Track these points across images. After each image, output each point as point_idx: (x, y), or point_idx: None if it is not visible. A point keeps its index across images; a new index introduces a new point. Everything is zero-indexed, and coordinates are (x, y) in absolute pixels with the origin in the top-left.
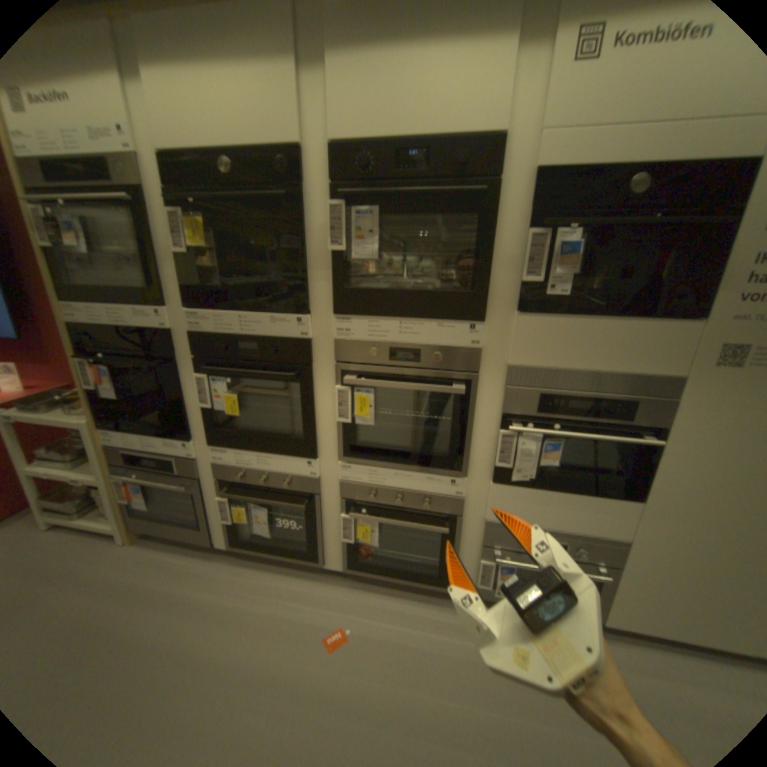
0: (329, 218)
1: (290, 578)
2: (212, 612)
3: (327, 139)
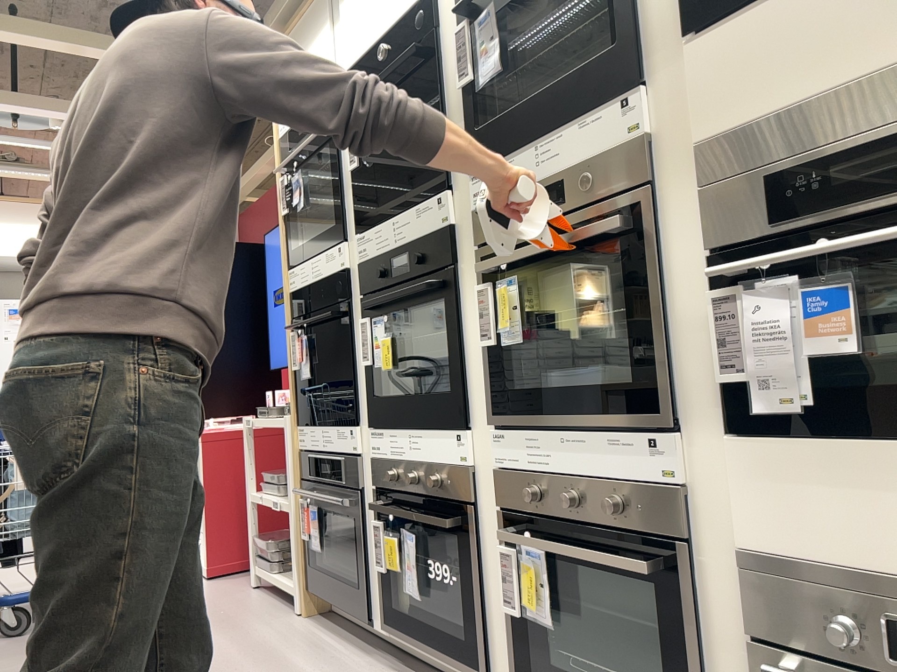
0: (456, 50)
1: None
2: None
3: None
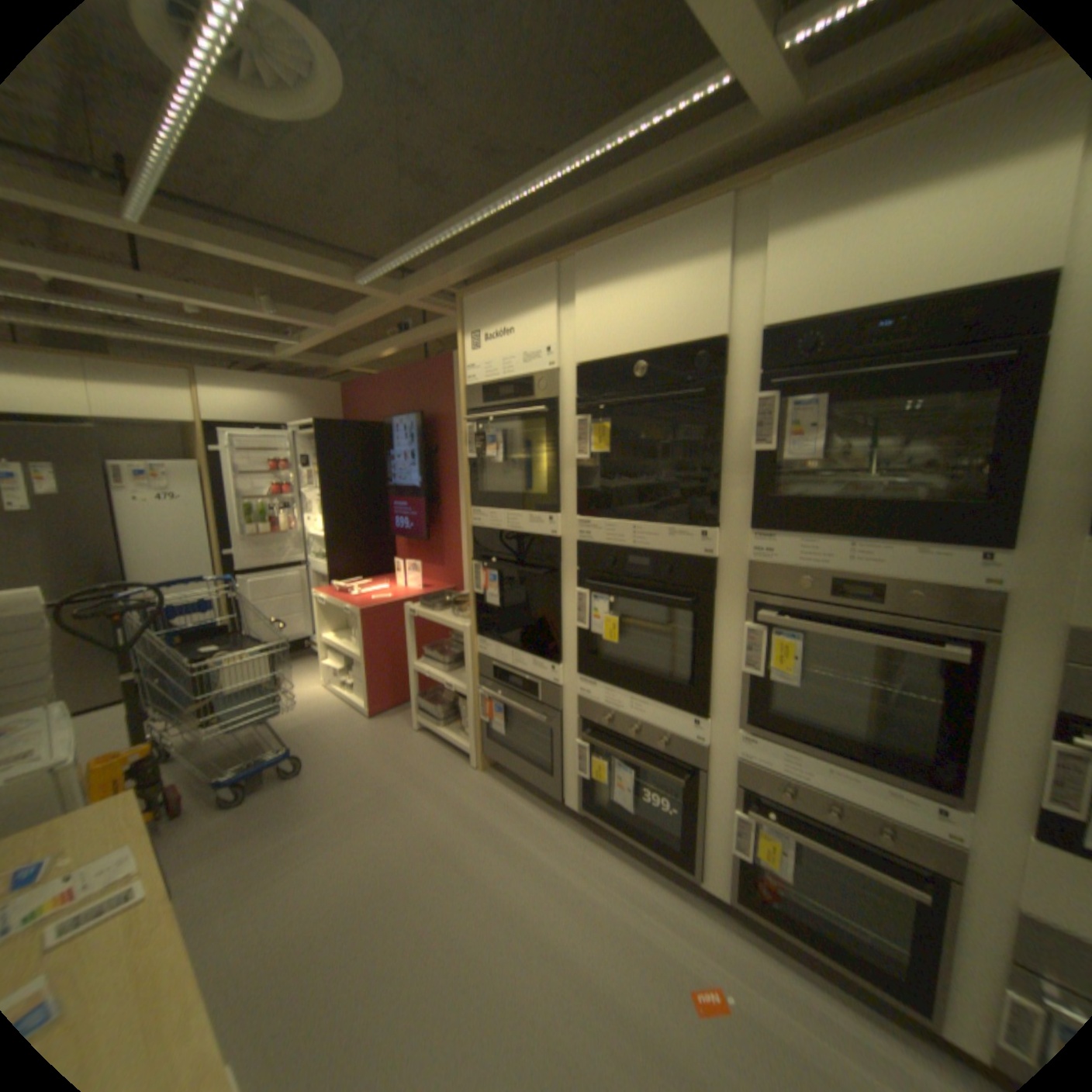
0: (755, 411)
1: (653, 884)
2: (556, 885)
3: (762, 324)
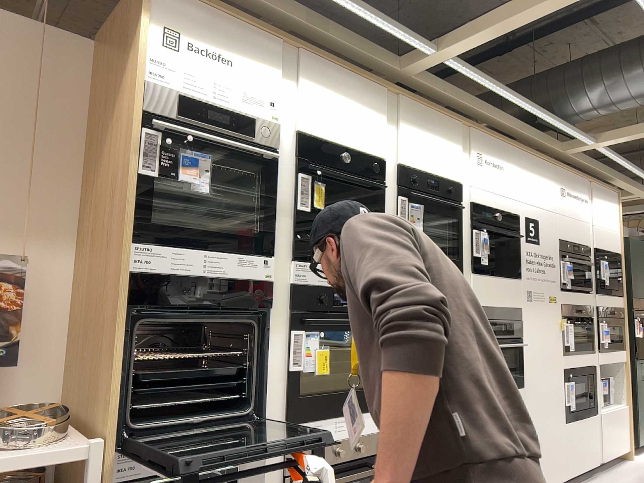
0: (394, 206)
1: None
2: None
3: (394, 164)
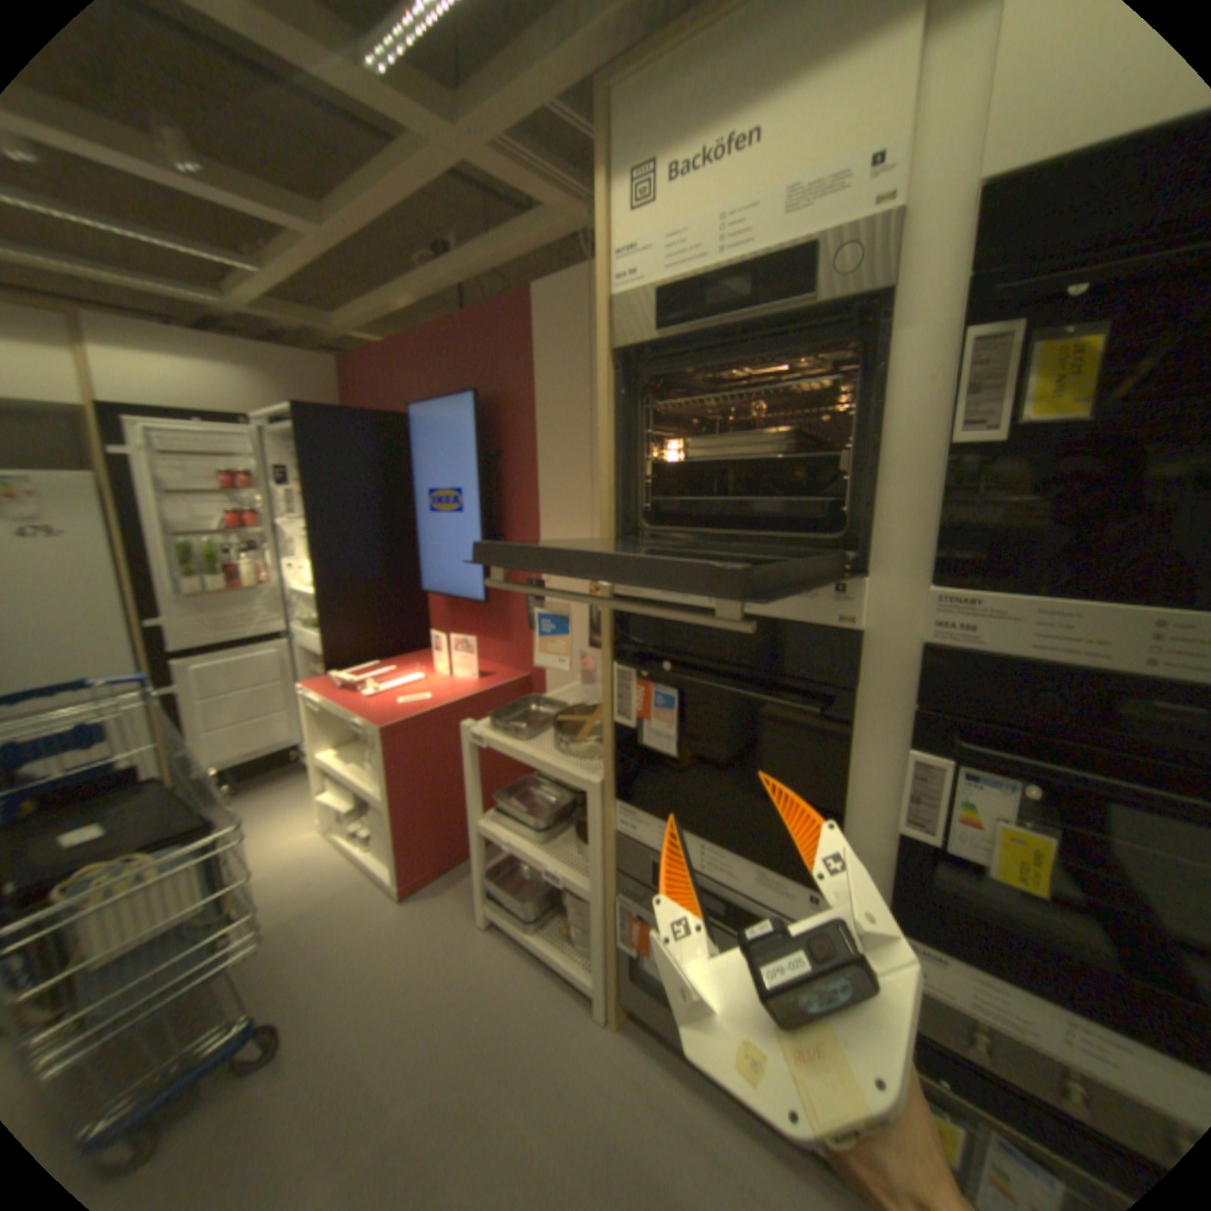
0: None
1: None
2: None
3: None
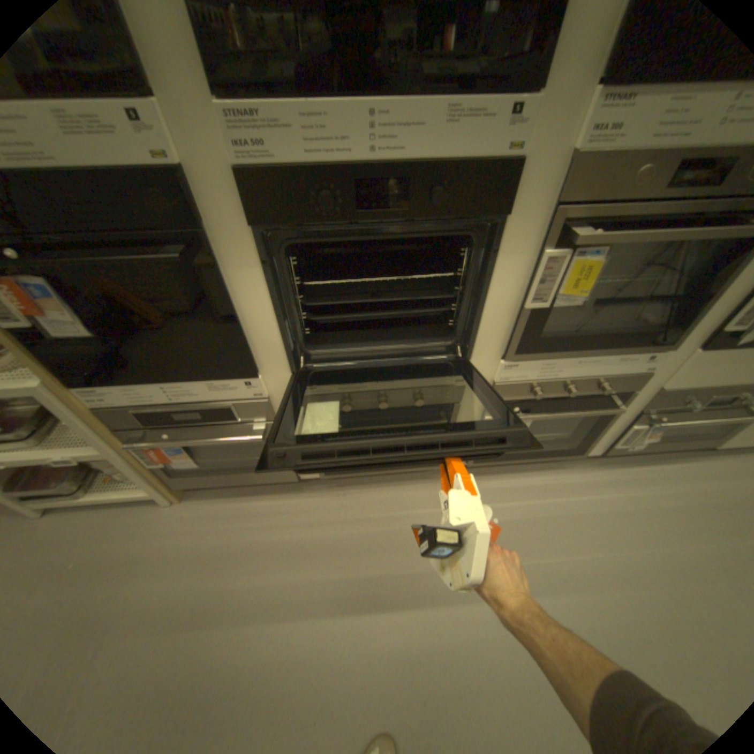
0: None
1: (399, 483)
2: (339, 545)
3: None
